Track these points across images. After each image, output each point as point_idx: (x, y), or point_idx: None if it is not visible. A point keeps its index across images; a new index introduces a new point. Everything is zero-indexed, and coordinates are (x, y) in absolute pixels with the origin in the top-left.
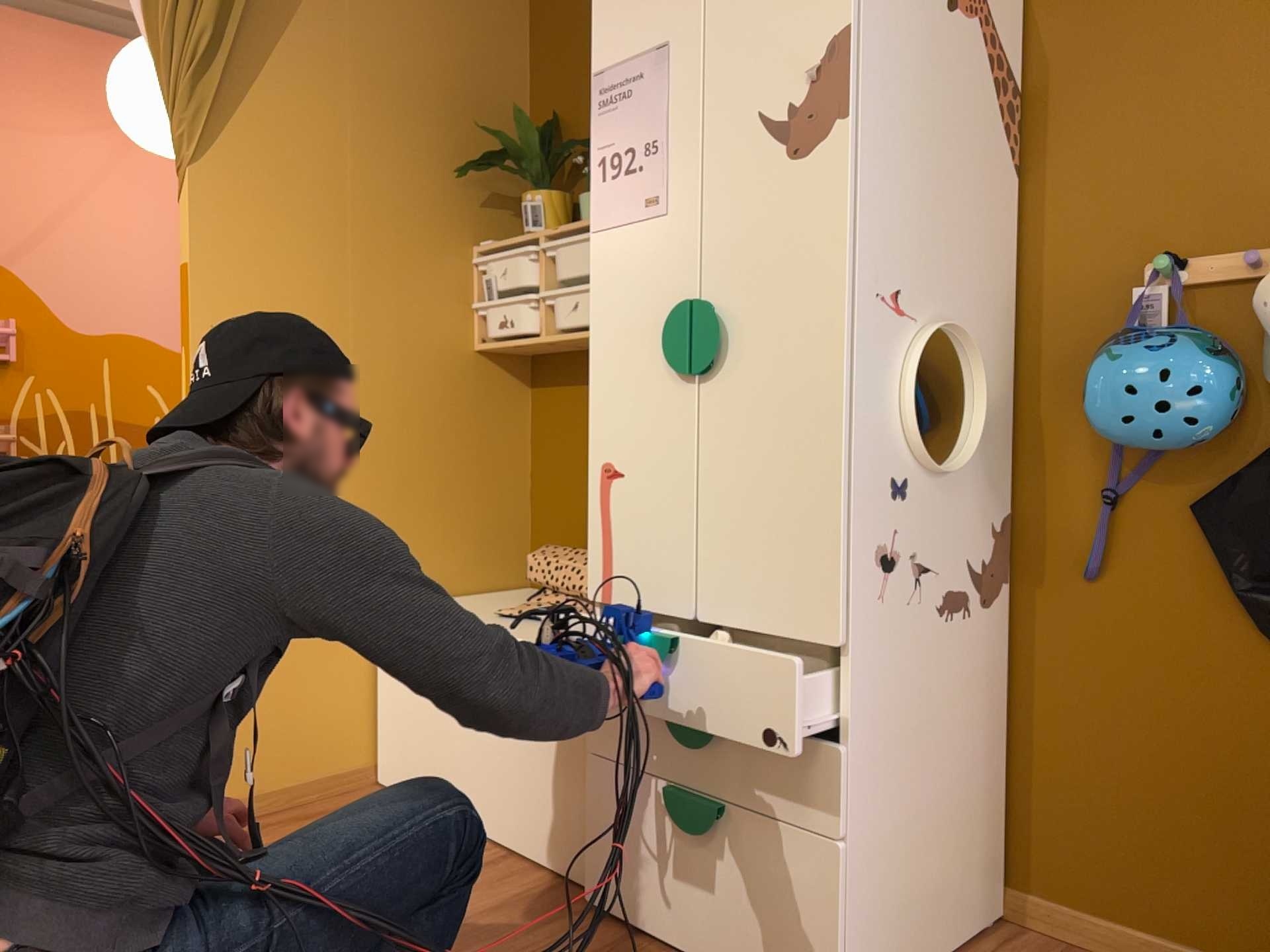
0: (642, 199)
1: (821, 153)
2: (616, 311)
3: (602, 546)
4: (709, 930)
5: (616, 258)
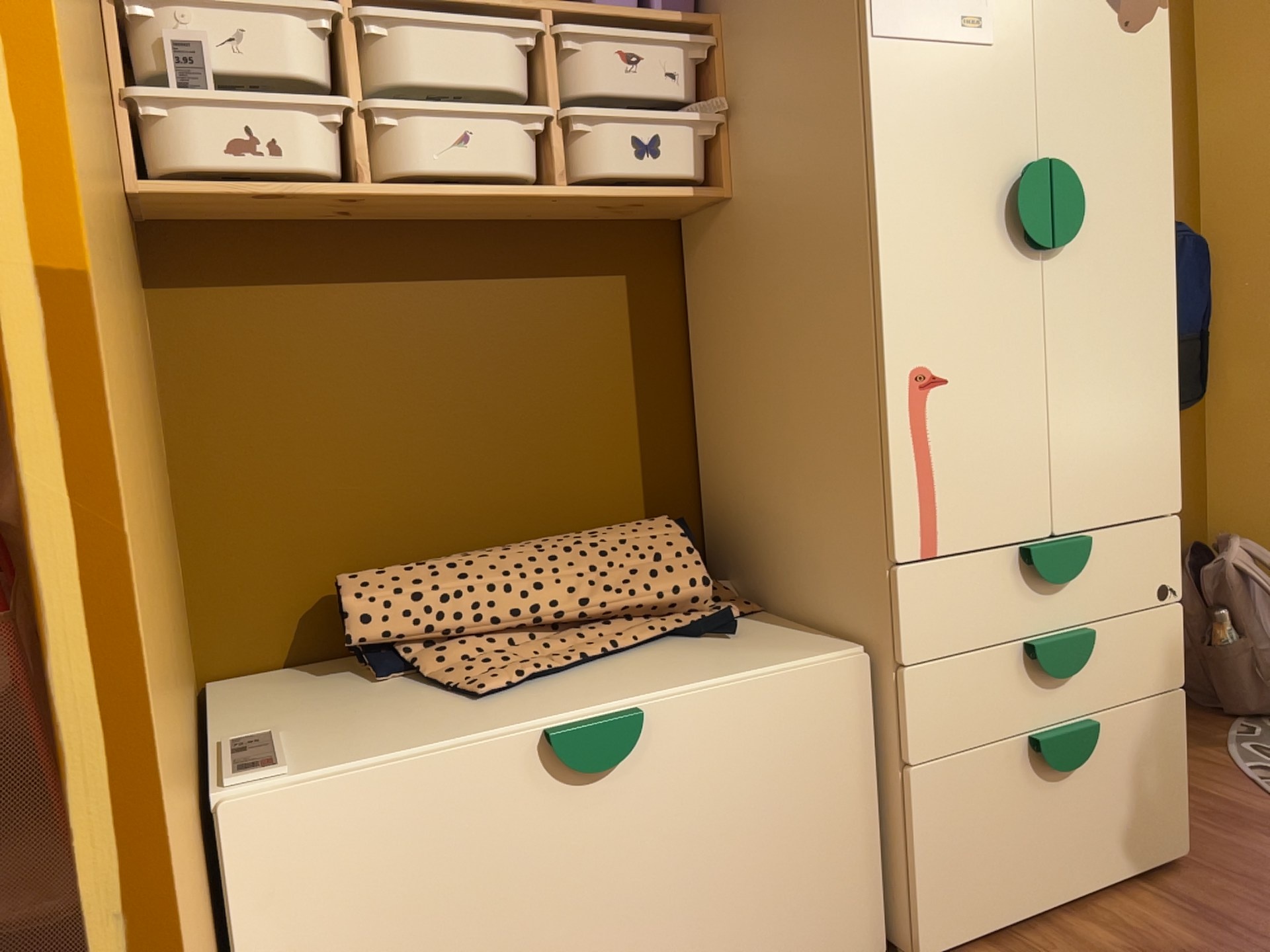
0: (959, 15)
1: (1148, 34)
2: (924, 159)
3: (922, 482)
4: (1080, 858)
5: (920, 86)
